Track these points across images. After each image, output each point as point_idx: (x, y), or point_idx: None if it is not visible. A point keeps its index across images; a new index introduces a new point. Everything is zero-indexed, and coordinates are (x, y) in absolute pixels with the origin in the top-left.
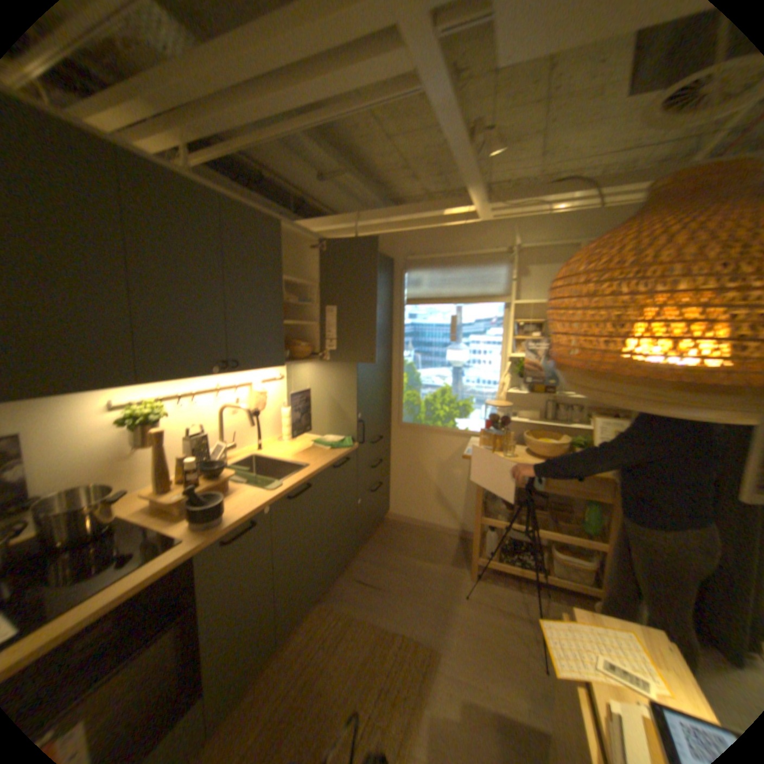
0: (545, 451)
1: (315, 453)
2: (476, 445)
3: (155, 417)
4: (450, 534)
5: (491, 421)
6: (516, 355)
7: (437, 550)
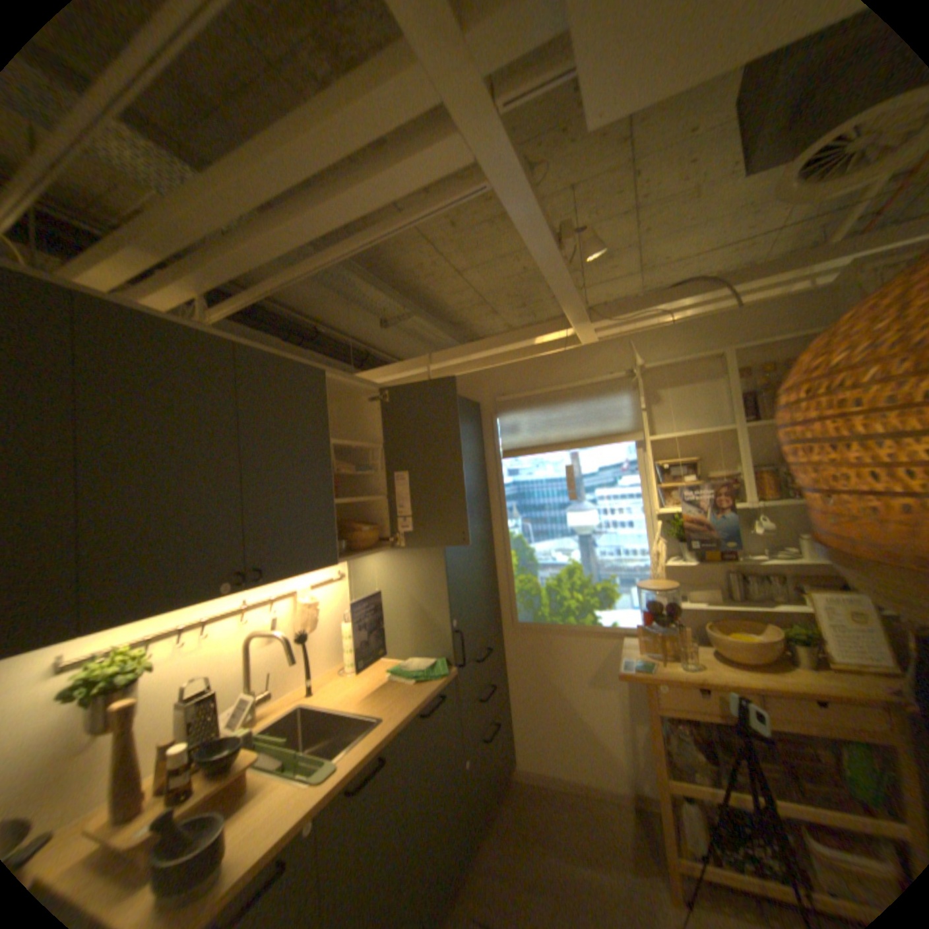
0: (749, 657)
1: (393, 694)
2: (636, 653)
3: (132, 676)
4: (619, 804)
5: (651, 614)
6: (666, 510)
7: (603, 840)
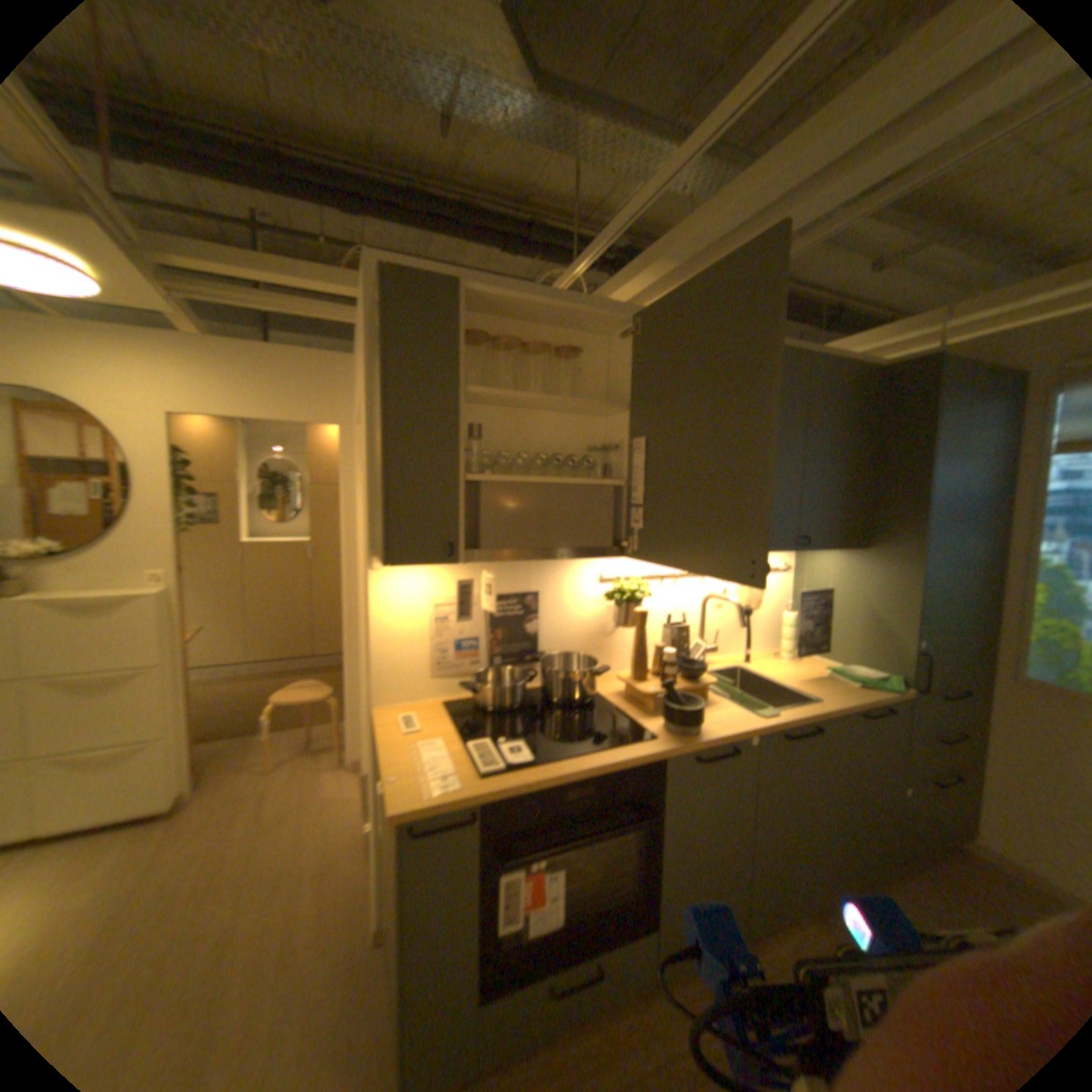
0: None
1: (833, 688)
2: None
3: (636, 597)
4: None
5: None
6: None
7: None
